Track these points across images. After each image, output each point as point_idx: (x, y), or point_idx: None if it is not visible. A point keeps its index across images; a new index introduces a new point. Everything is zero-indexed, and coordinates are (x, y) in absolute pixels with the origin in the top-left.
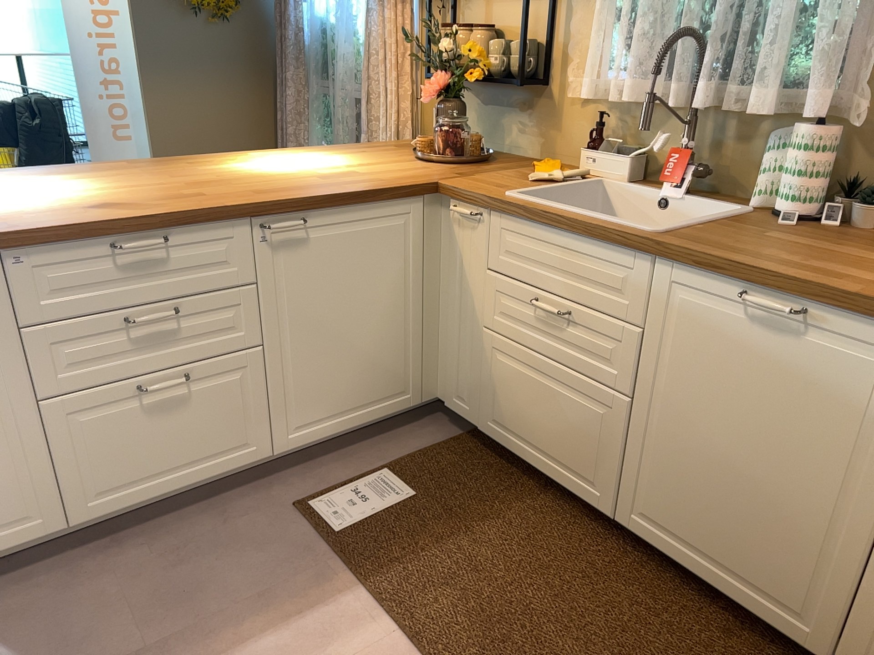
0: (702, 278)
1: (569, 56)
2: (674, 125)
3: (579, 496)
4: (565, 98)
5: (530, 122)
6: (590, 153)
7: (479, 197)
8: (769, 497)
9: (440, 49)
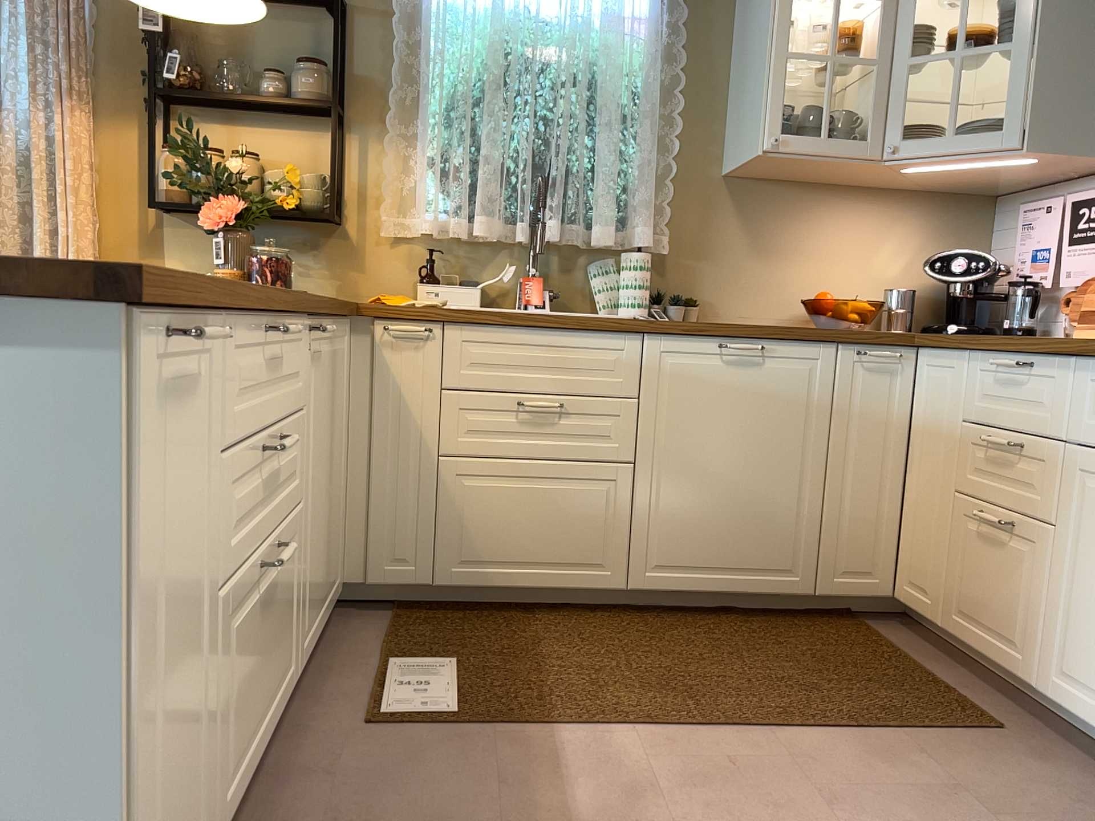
0: (688, 341)
1: (371, 194)
2: (504, 259)
3: (585, 589)
4: (370, 237)
5: (321, 262)
6: (432, 286)
7: (430, 312)
8: (759, 491)
9: (218, 170)
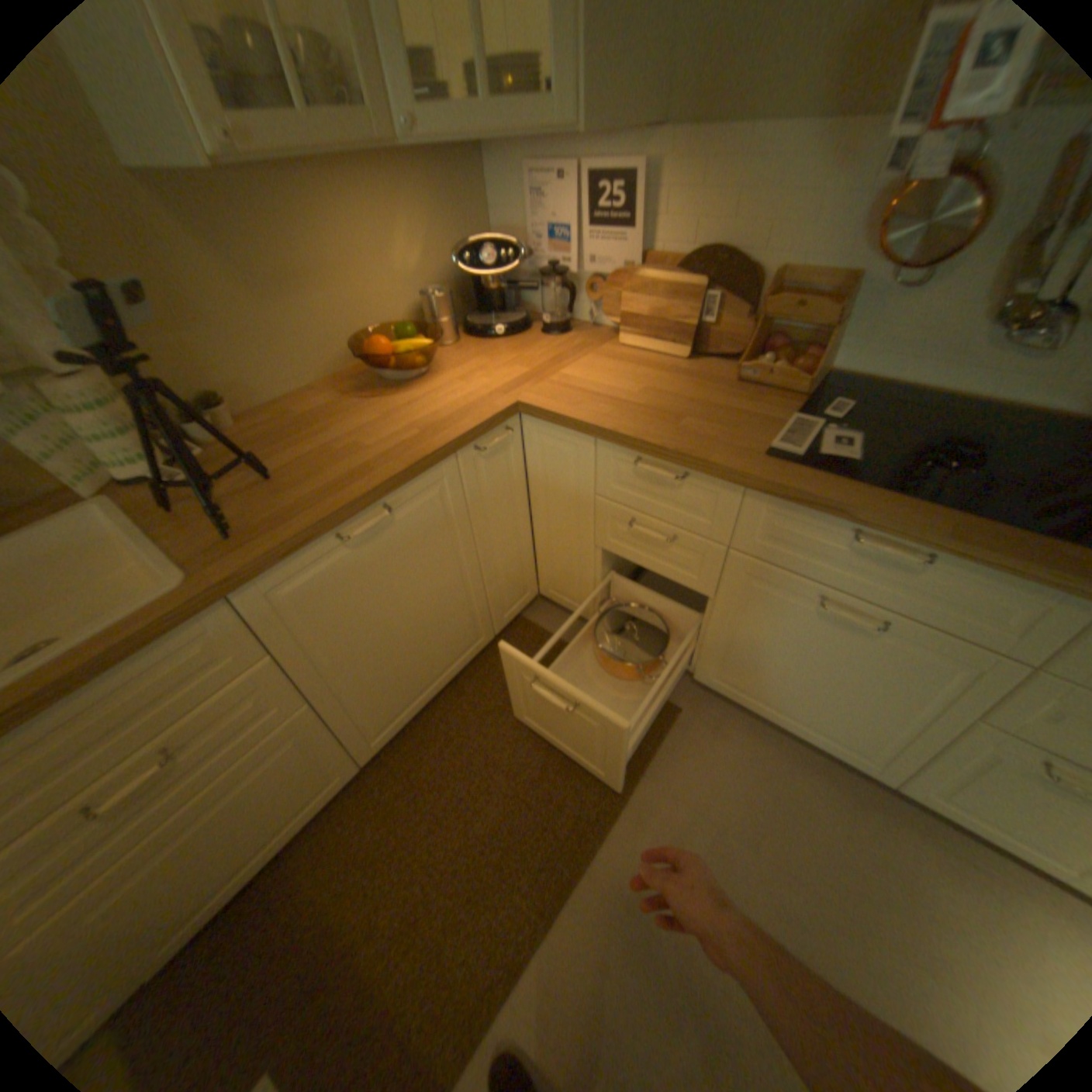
0: (294, 561)
1: None
2: None
3: (324, 806)
4: None
5: None
6: None
7: None
8: (435, 617)
9: None
